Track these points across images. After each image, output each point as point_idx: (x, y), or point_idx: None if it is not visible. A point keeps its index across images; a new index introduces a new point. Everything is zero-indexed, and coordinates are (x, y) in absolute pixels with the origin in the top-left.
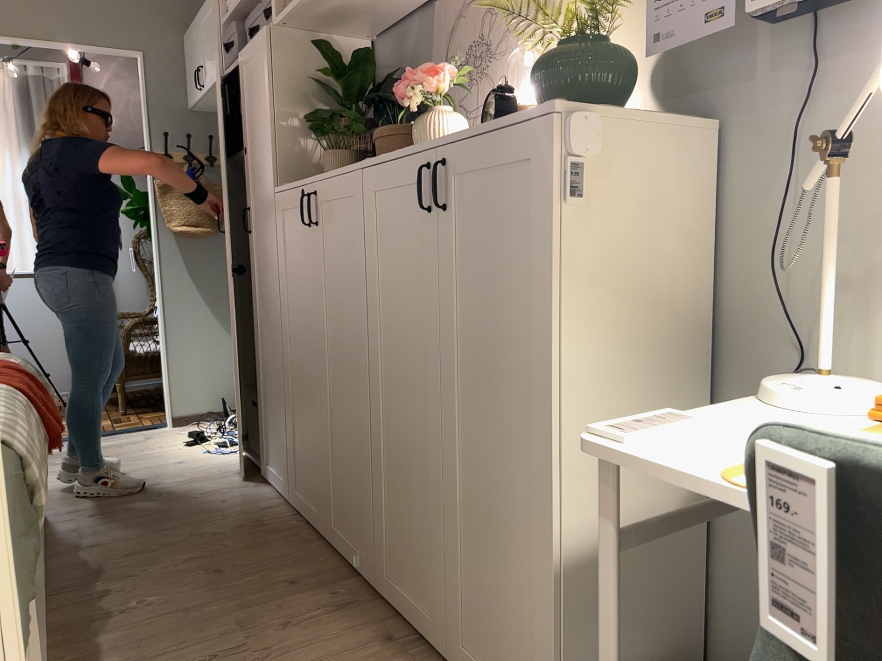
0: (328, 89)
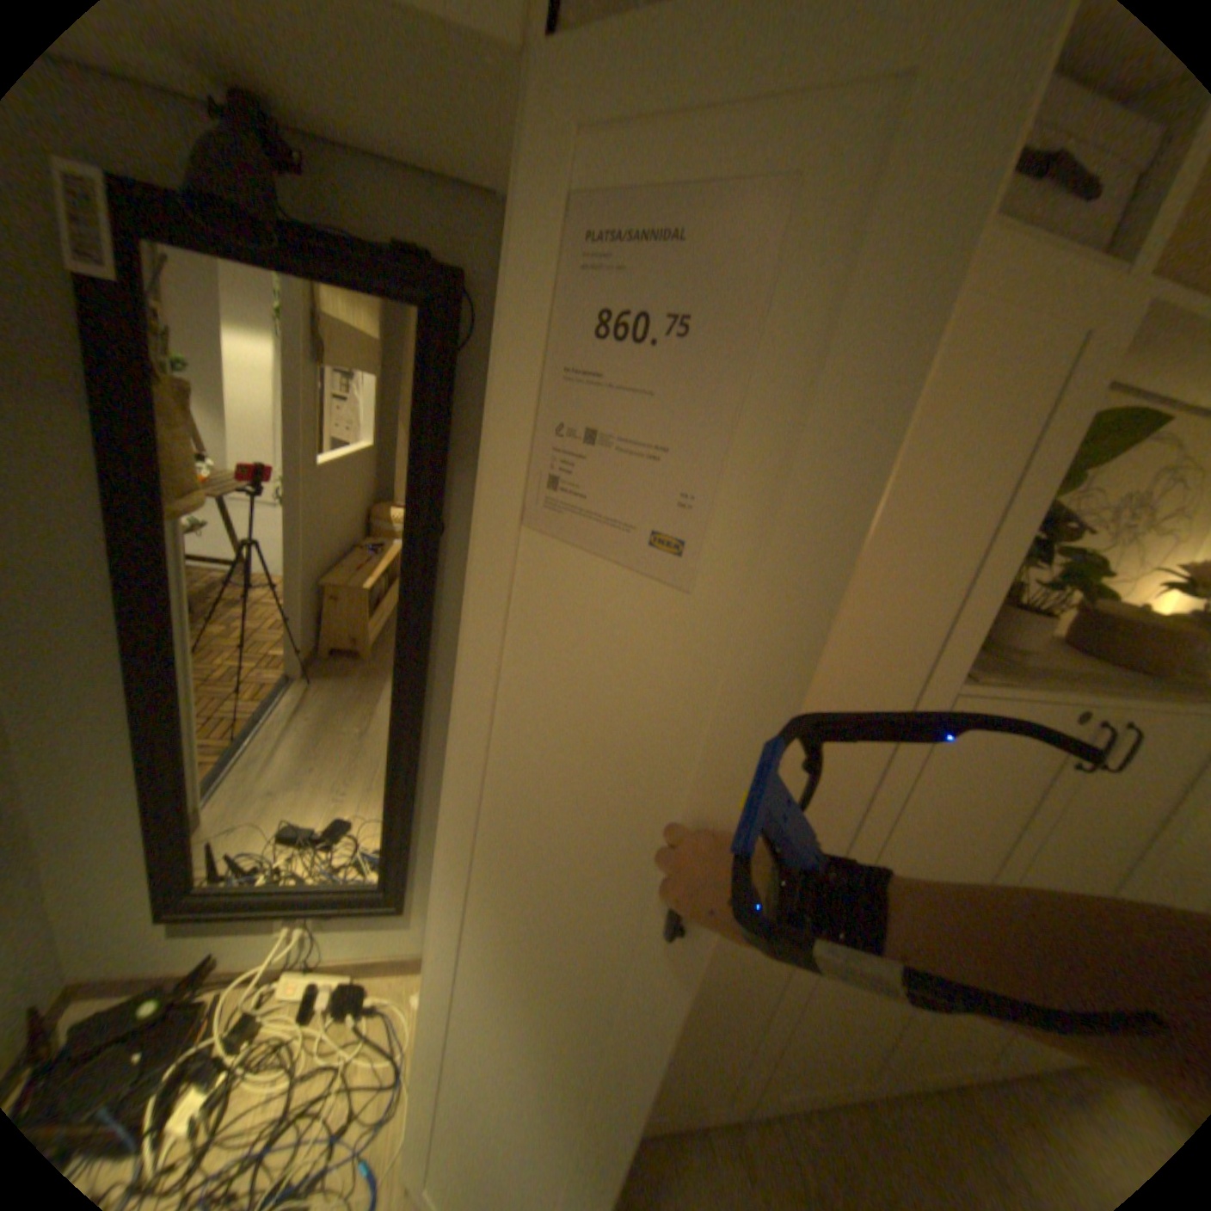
0: None
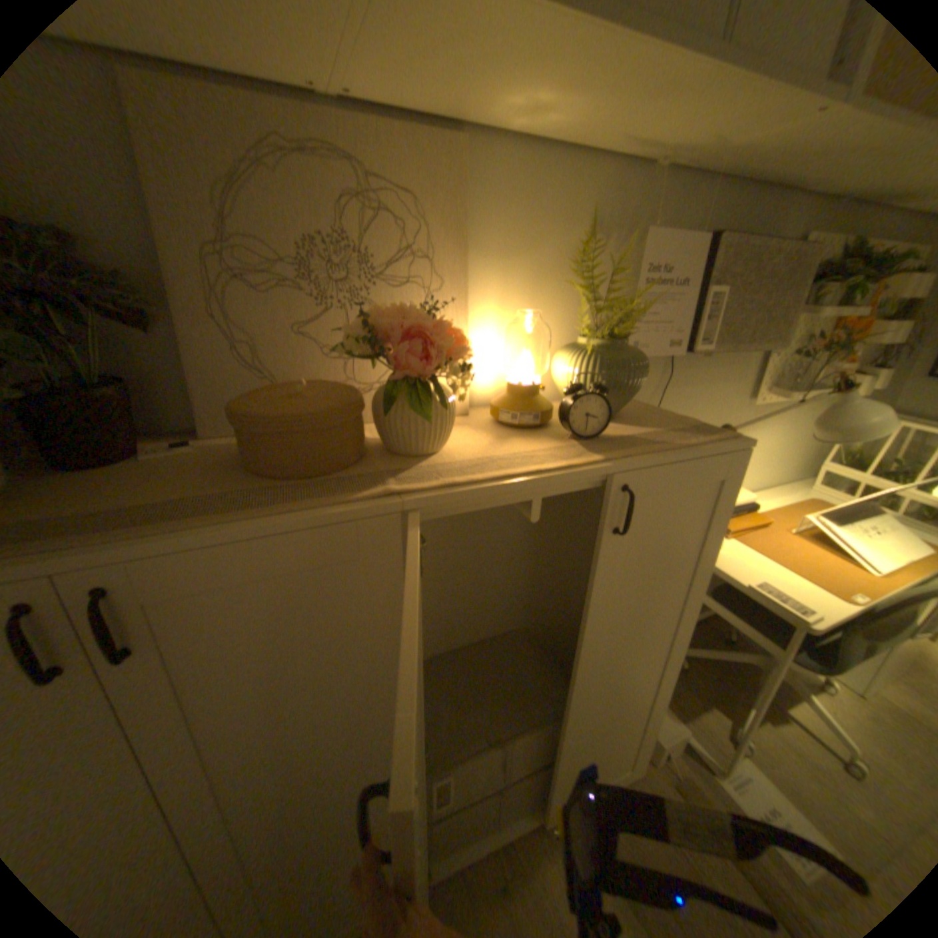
0: None
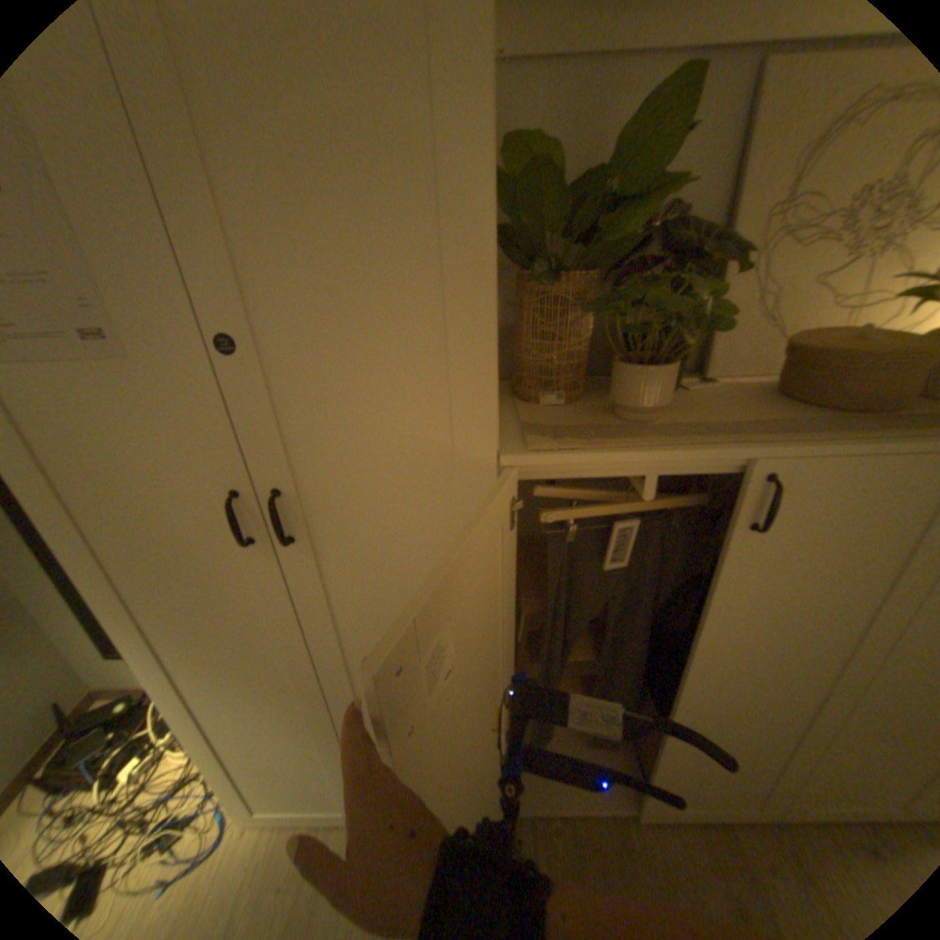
0: (512, 188)
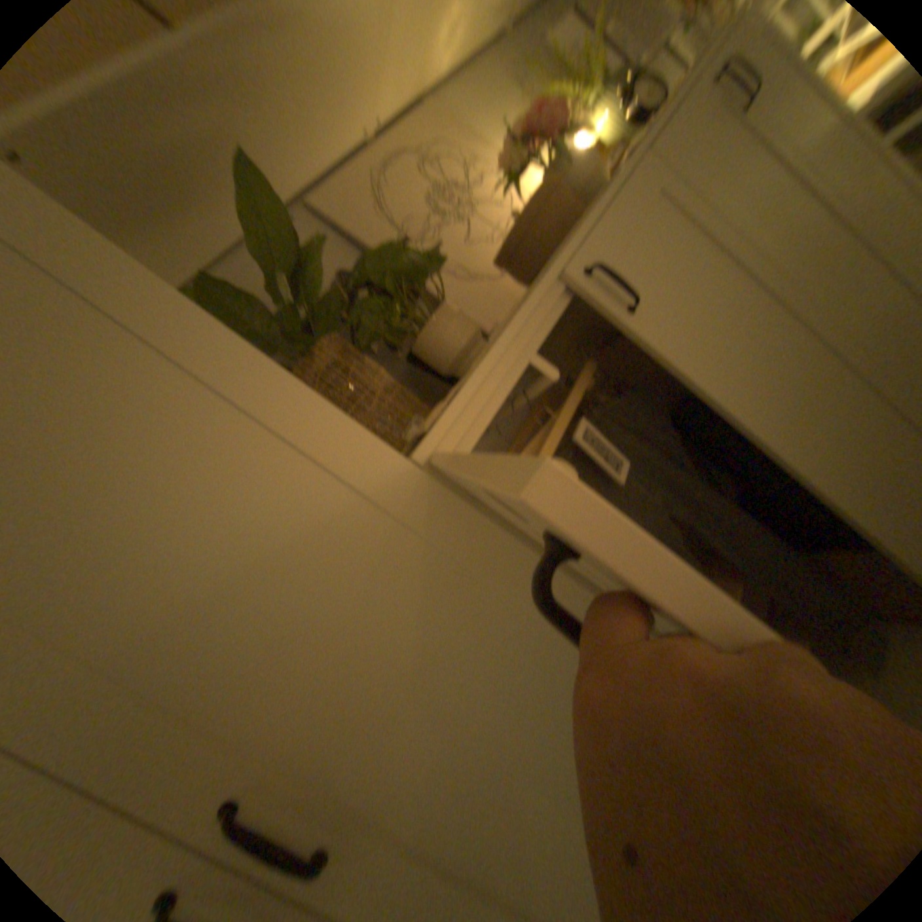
0: None
